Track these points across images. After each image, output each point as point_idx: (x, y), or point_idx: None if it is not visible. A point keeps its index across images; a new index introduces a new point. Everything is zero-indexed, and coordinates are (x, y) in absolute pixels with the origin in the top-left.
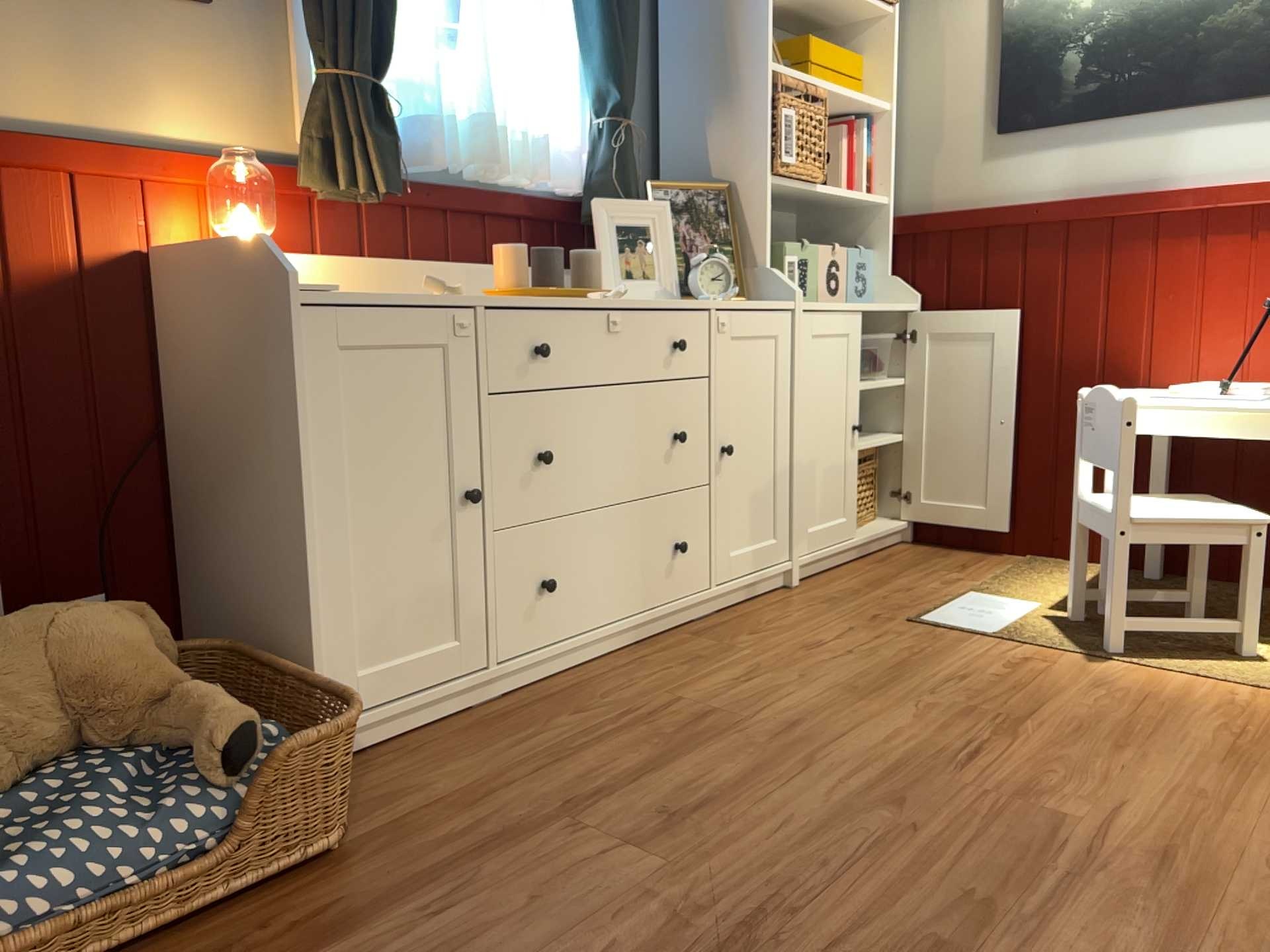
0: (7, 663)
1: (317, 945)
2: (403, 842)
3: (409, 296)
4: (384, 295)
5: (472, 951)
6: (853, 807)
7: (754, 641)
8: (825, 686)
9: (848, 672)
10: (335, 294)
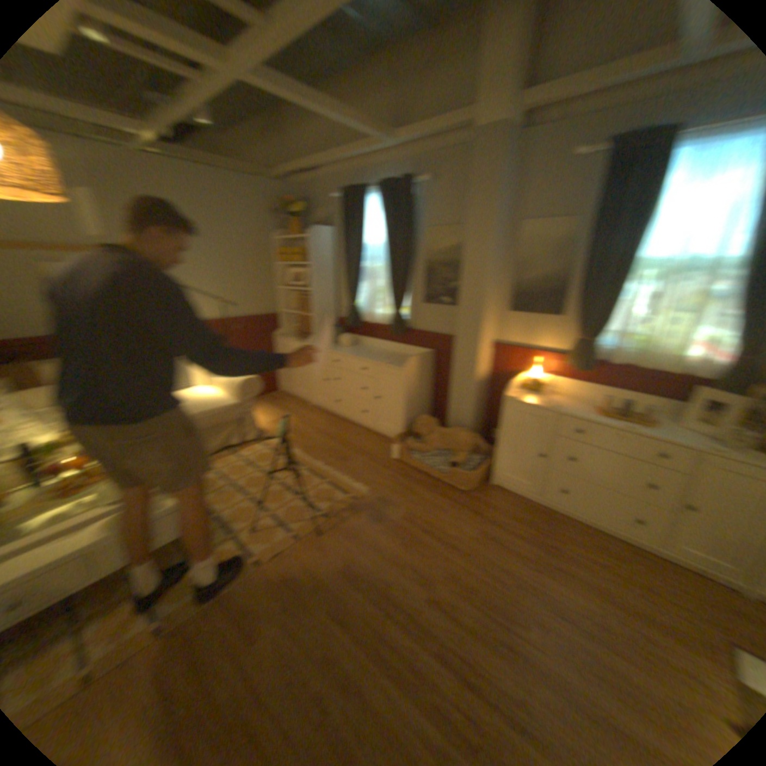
0: (449, 435)
1: (440, 496)
2: (471, 500)
3: (543, 404)
4: (536, 402)
5: (442, 513)
6: (513, 577)
7: (640, 571)
8: (604, 587)
9: (626, 598)
10: (521, 398)
